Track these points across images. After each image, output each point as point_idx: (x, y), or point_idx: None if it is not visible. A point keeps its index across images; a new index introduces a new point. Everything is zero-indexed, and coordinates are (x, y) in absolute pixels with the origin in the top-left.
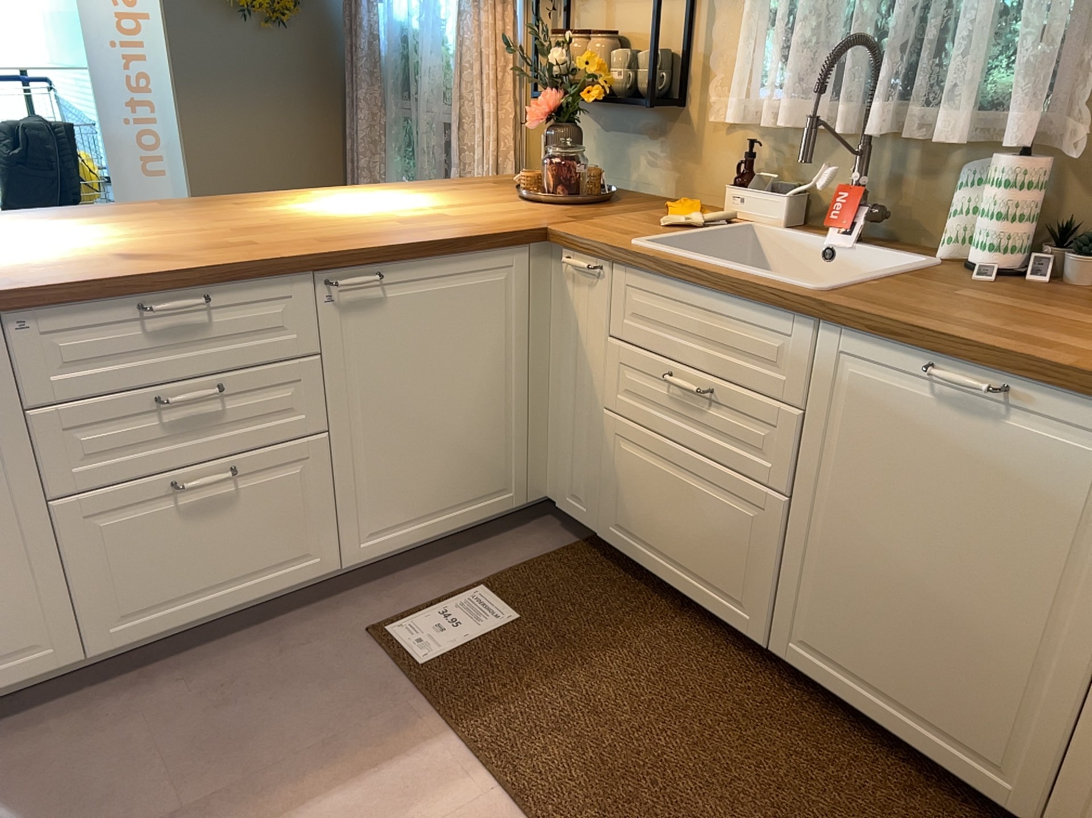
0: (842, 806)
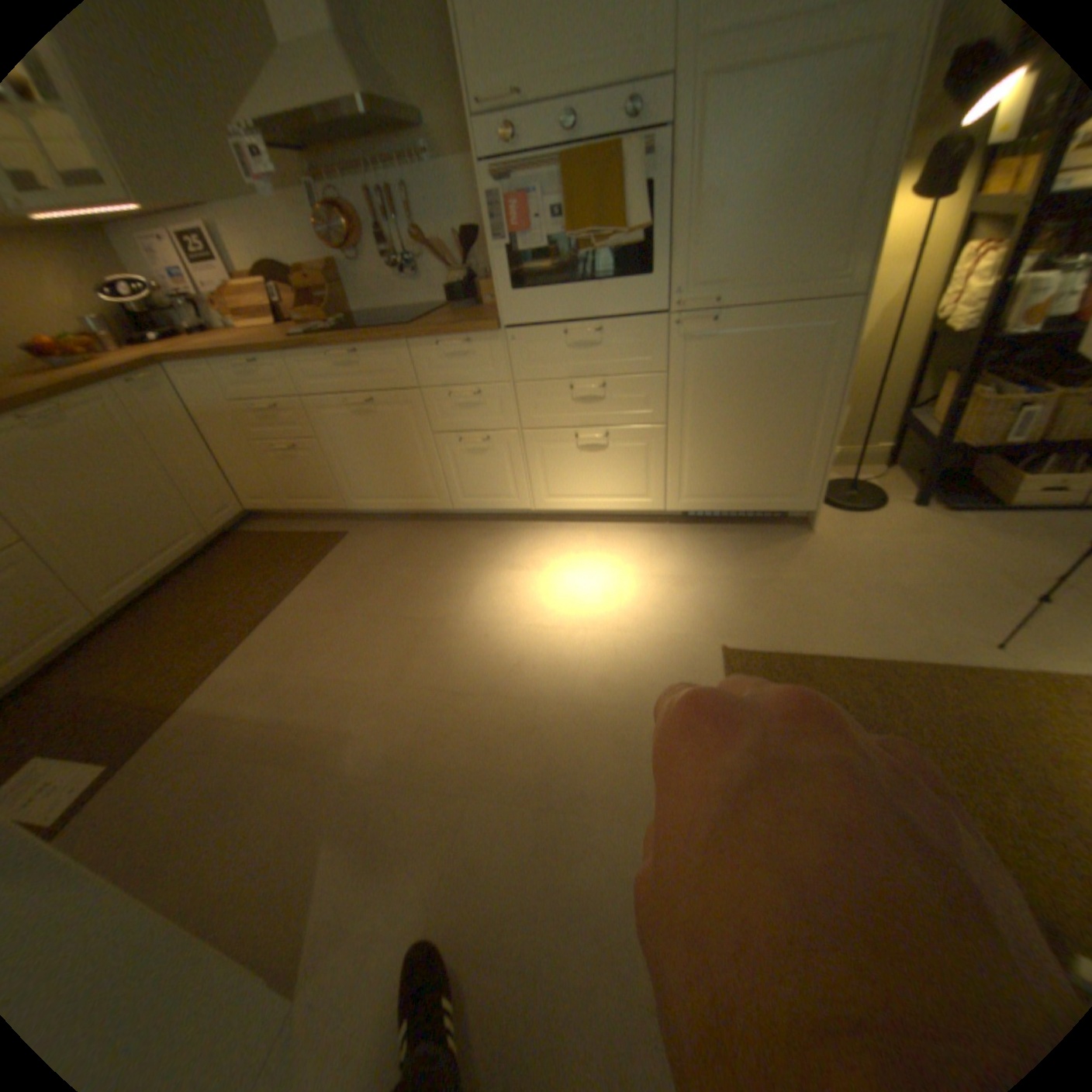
0: (200, 586)
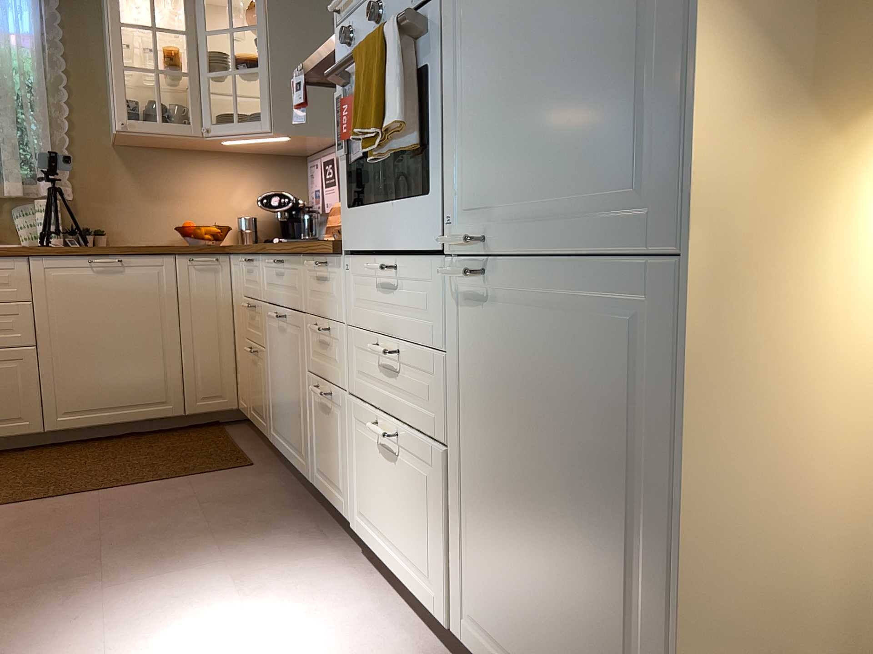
0: (126, 449)
